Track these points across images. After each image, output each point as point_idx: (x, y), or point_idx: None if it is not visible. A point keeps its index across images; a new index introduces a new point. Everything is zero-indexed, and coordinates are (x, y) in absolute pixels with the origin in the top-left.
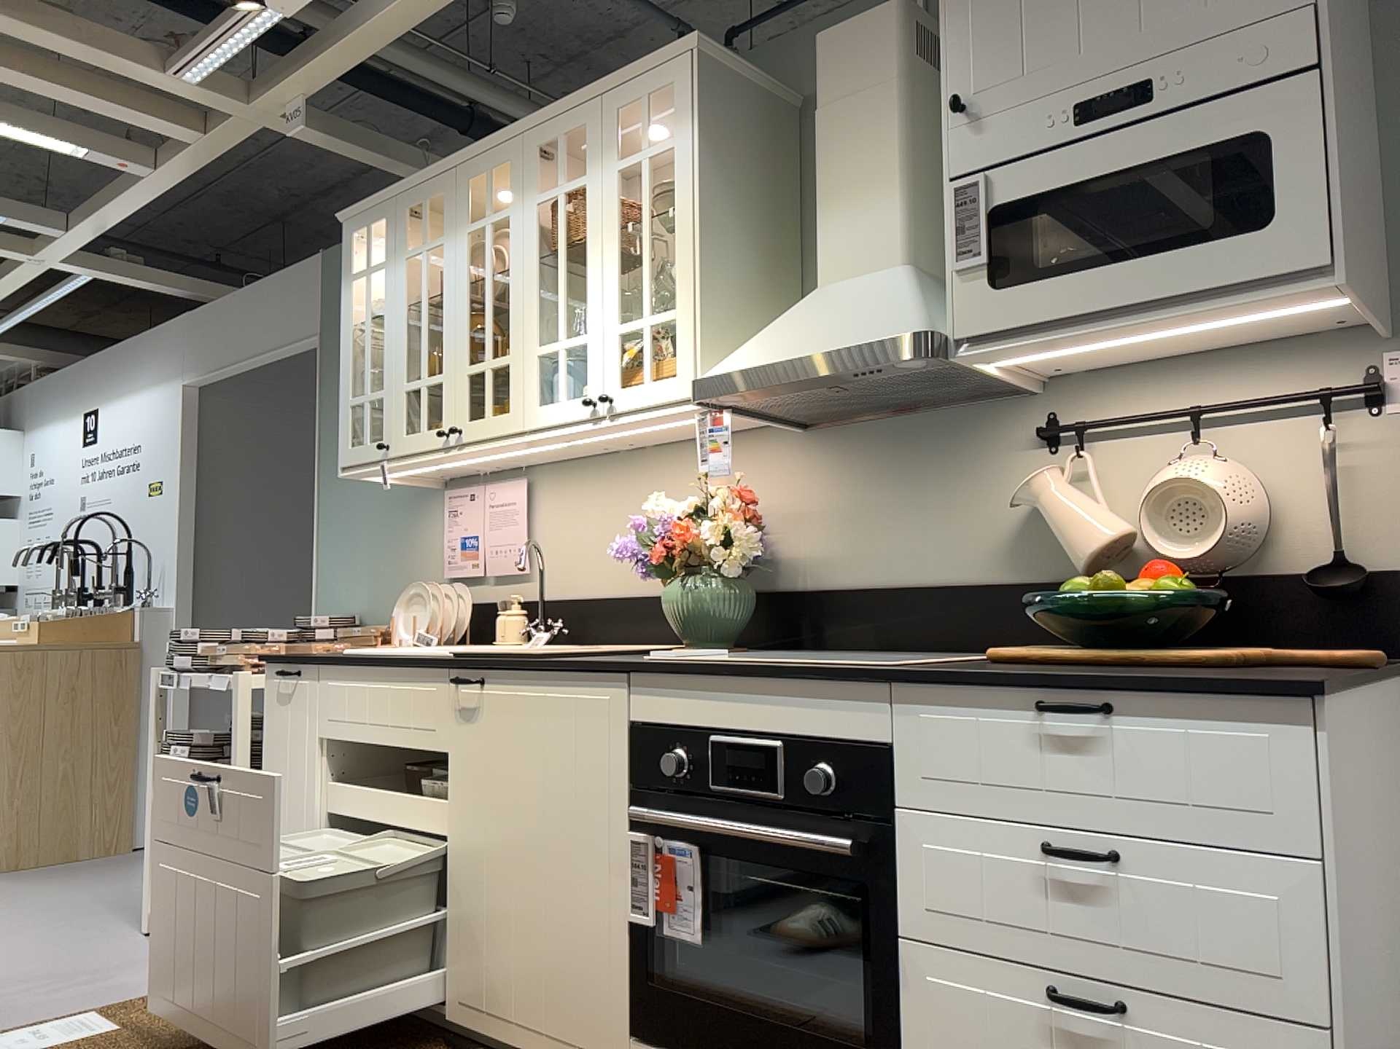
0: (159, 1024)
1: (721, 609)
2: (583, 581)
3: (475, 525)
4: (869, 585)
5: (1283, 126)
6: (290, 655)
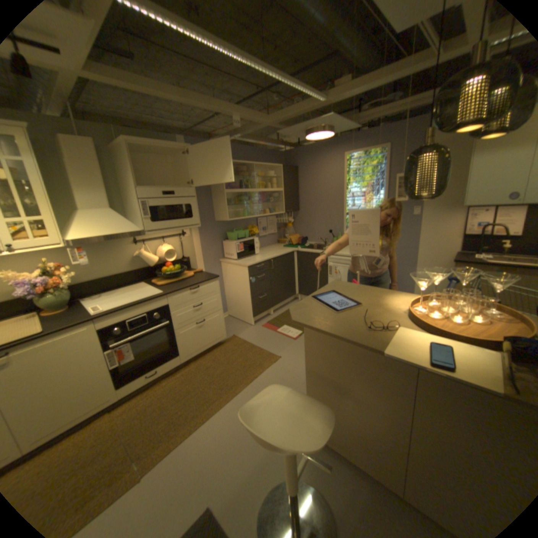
0: None
1: (63, 297)
2: None
3: None
4: (94, 279)
5: (193, 204)
6: None
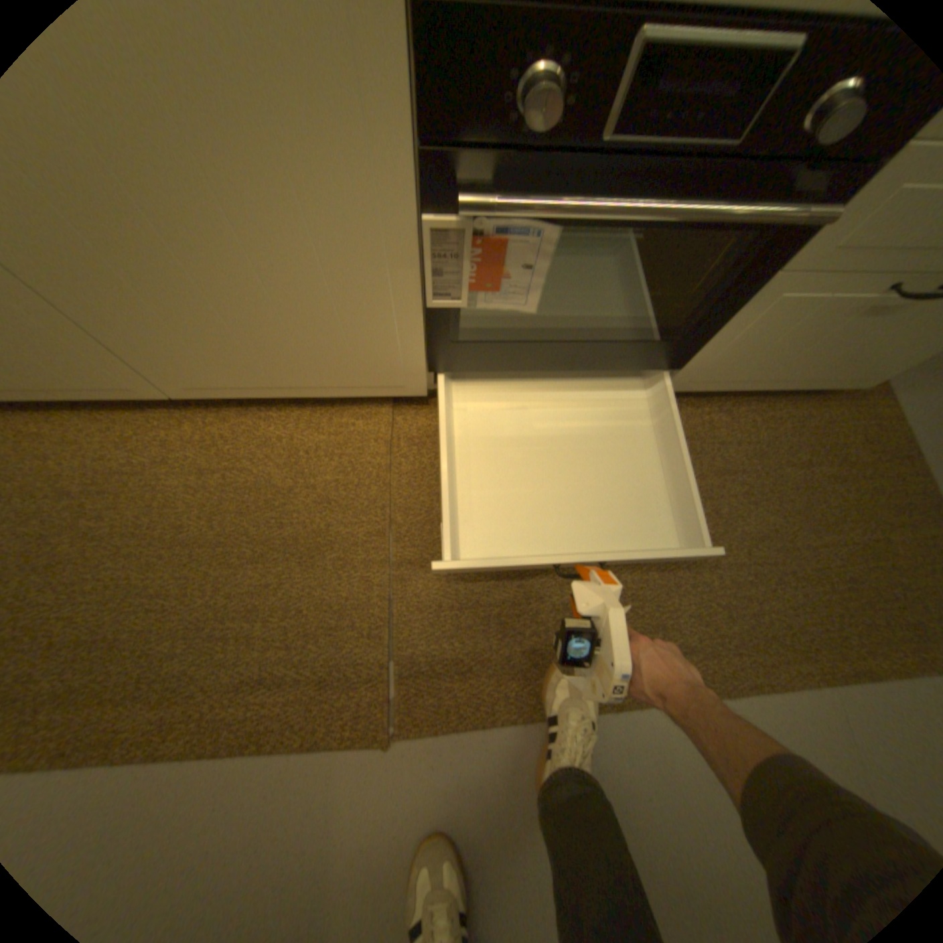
0: None
1: None
2: None
3: None
4: None
5: None
6: None
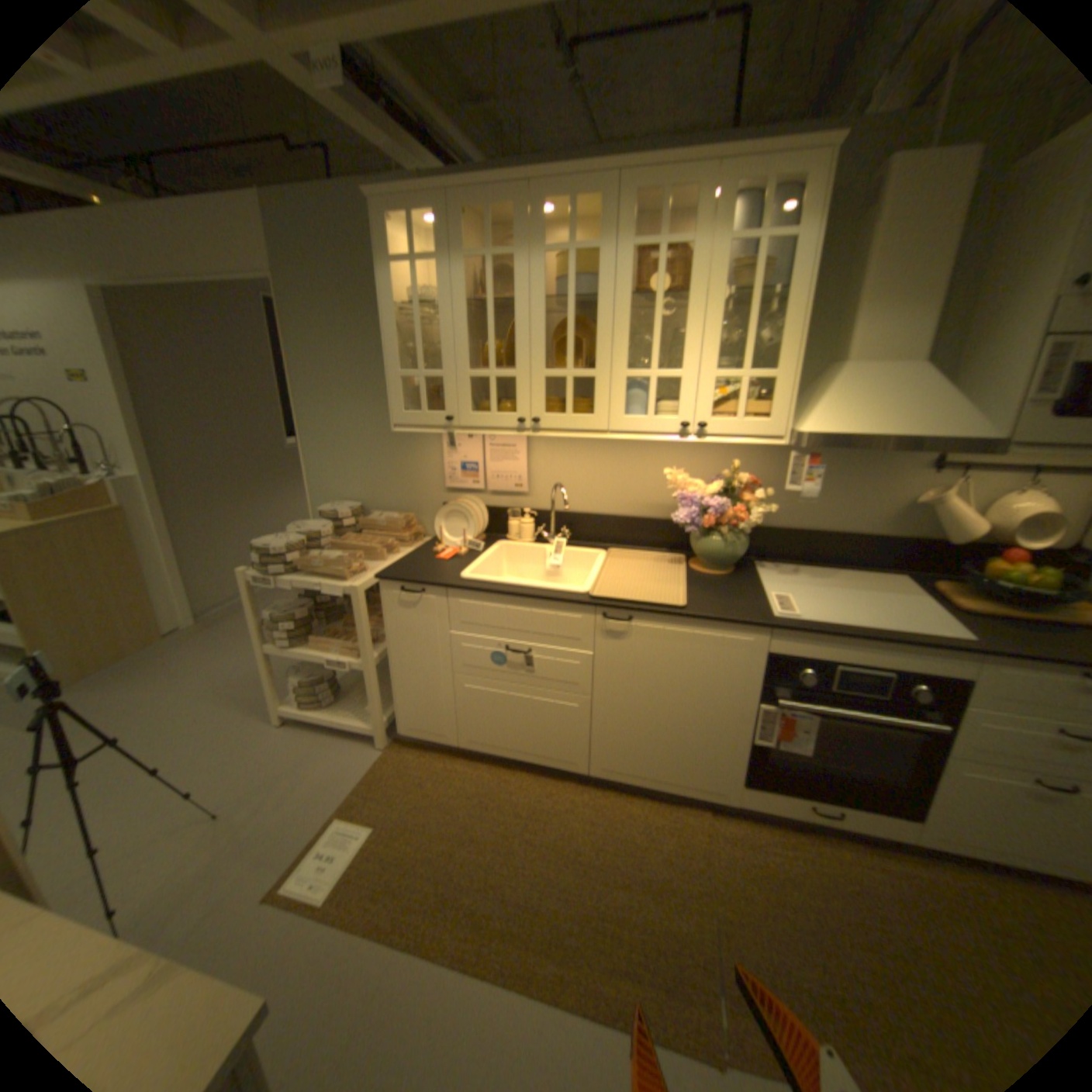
0: (392, 816)
1: (734, 549)
2: (575, 502)
3: (476, 456)
4: (799, 528)
5: None
6: (401, 575)
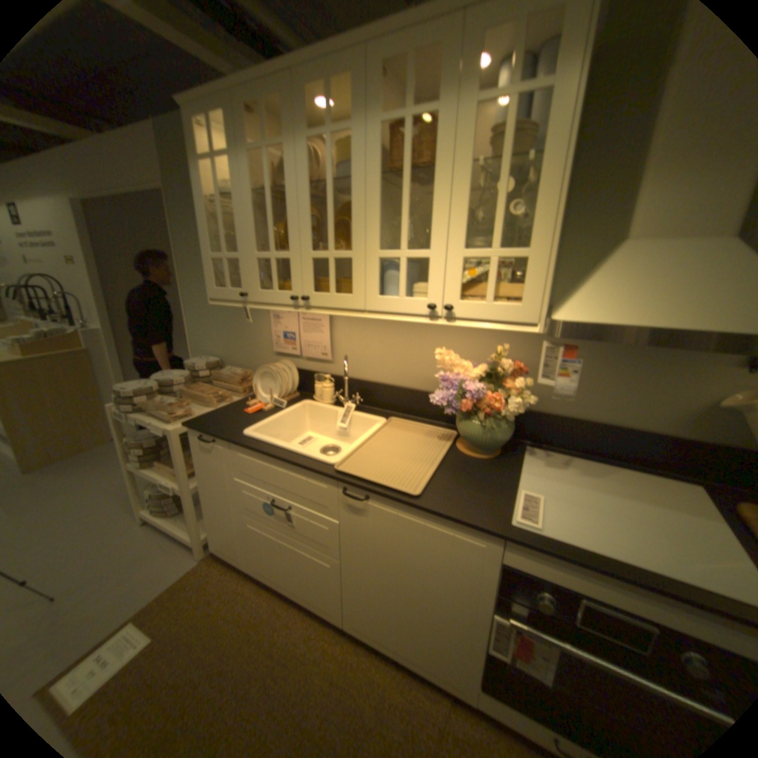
0: (174, 628)
1: (498, 433)
2: (369, 370)
3: (293, 326)
4: (578, 417)
5: None
6: (202, 423)
